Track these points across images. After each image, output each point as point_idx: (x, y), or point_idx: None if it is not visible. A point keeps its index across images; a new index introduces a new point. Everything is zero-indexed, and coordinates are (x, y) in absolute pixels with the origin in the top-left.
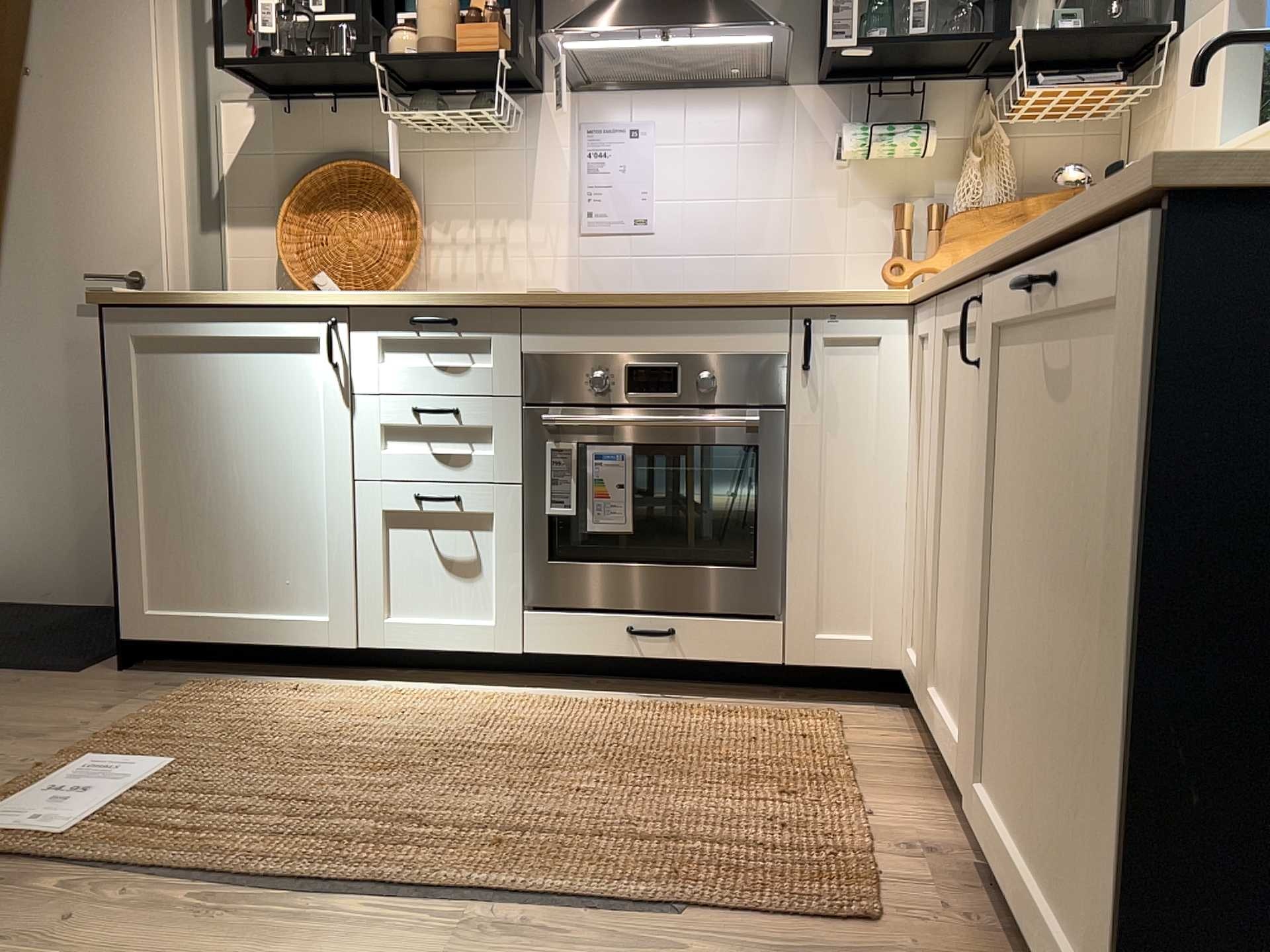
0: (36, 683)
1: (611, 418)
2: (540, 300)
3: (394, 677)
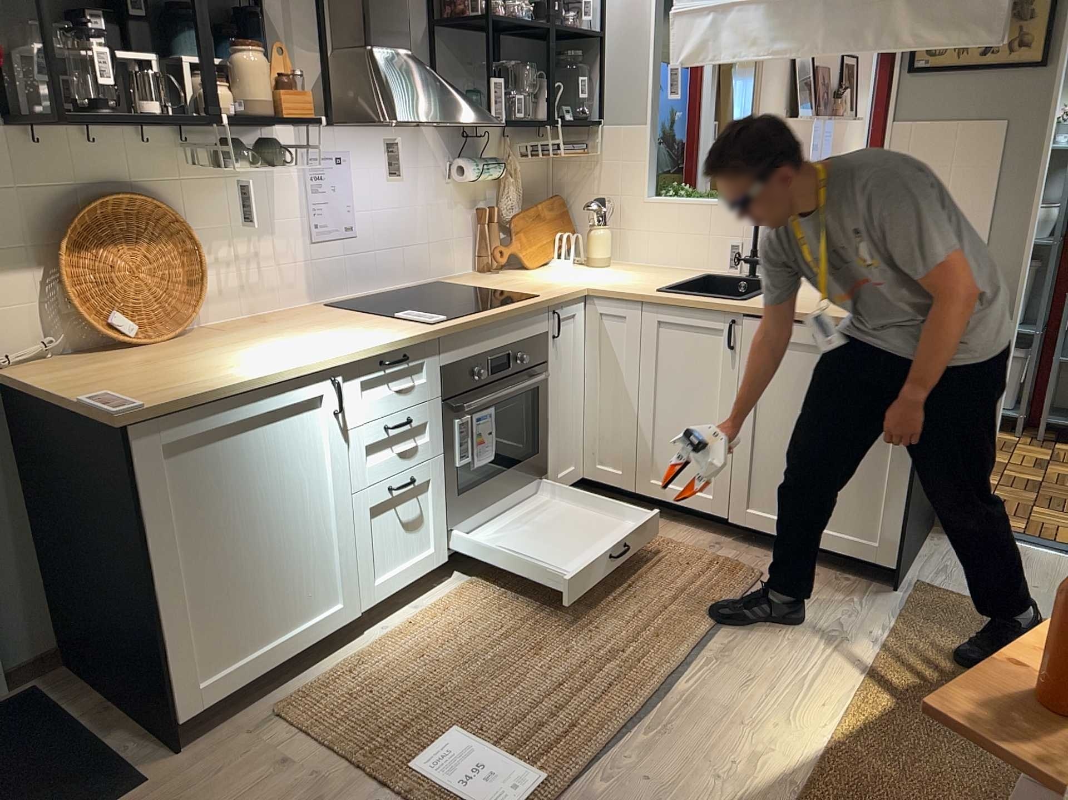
0: None
1: (496, 395)
2: (453, 329)
3: (367, 622)
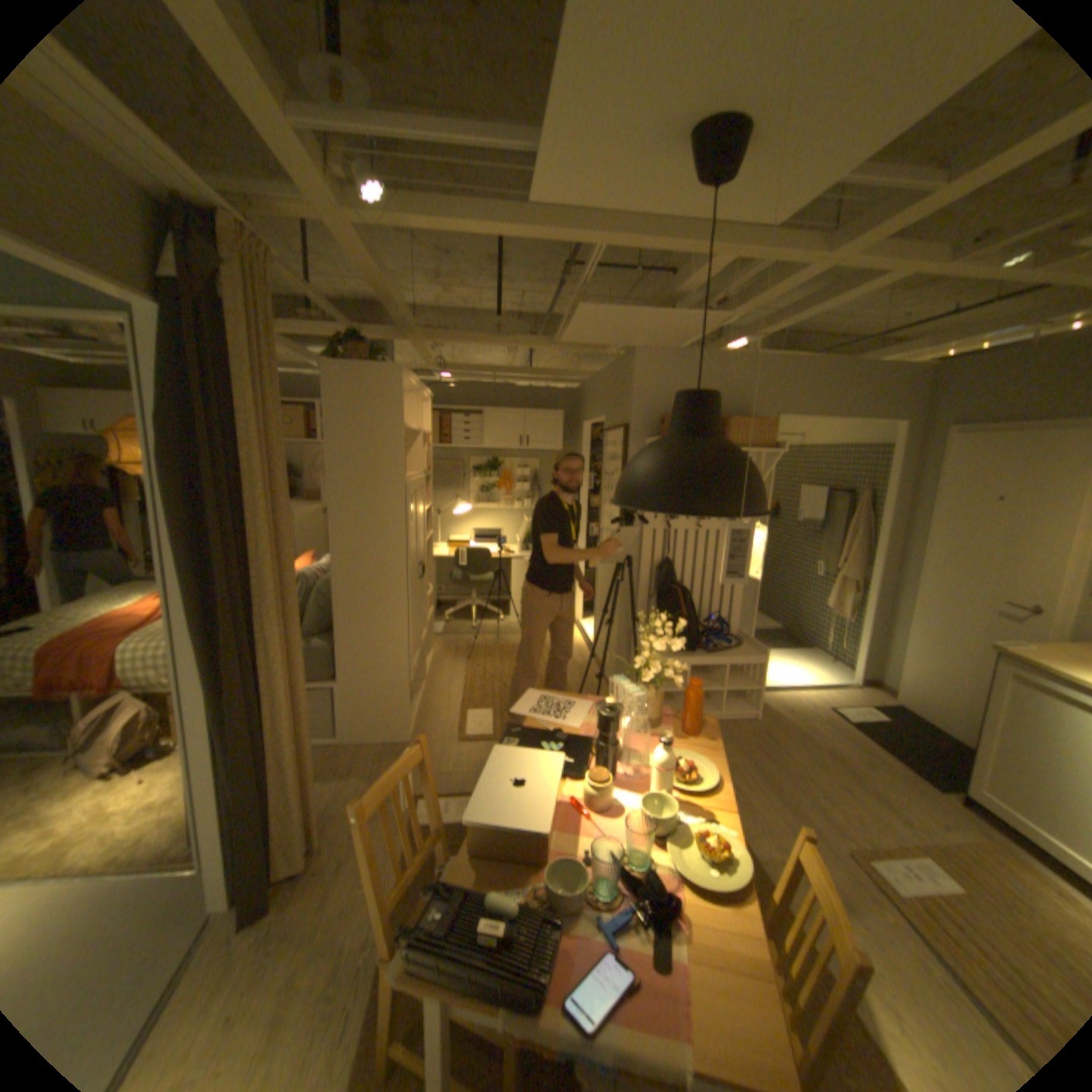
0: (923, 789)
1: None
2: None
3: None
